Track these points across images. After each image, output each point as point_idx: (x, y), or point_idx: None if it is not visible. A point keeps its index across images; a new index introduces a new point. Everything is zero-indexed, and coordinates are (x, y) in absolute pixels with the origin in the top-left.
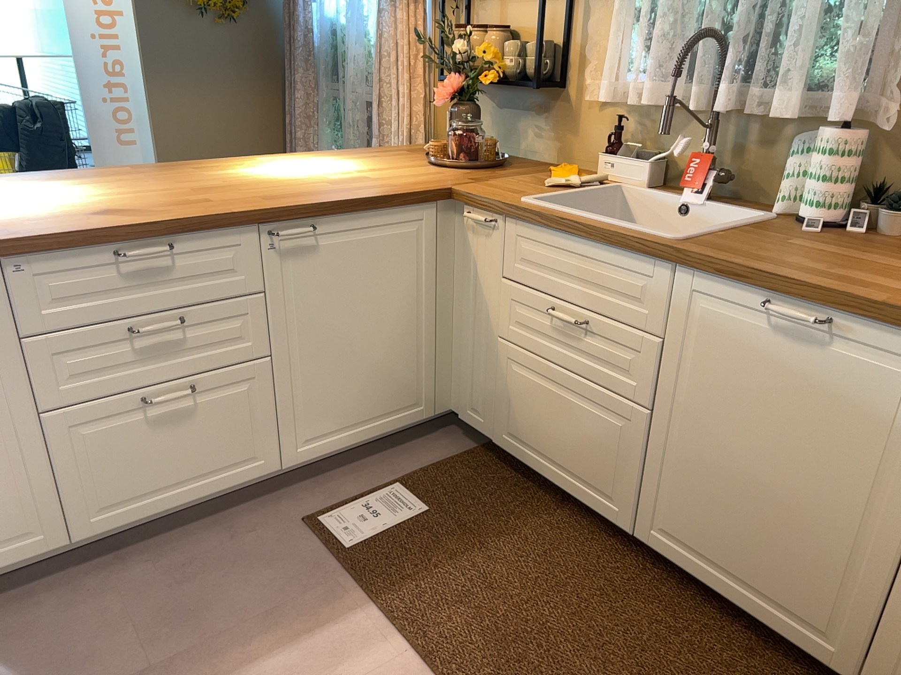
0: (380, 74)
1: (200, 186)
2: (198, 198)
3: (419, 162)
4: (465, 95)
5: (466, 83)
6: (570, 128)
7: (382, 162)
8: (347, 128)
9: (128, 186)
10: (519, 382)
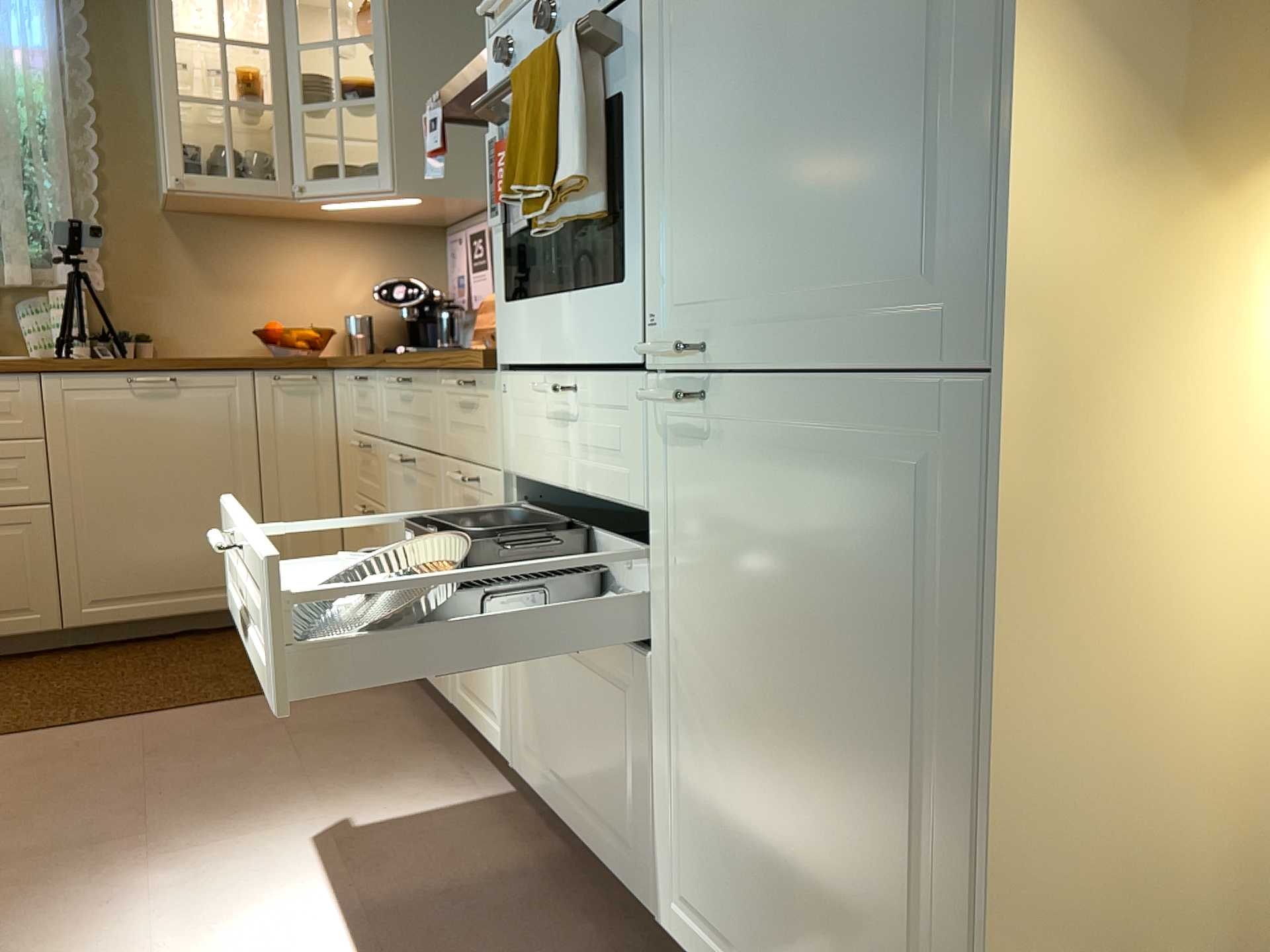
0: None
1: None
2: None
3: None
4: None
5: None
6: None
7: None
8: None
9: None
10: None
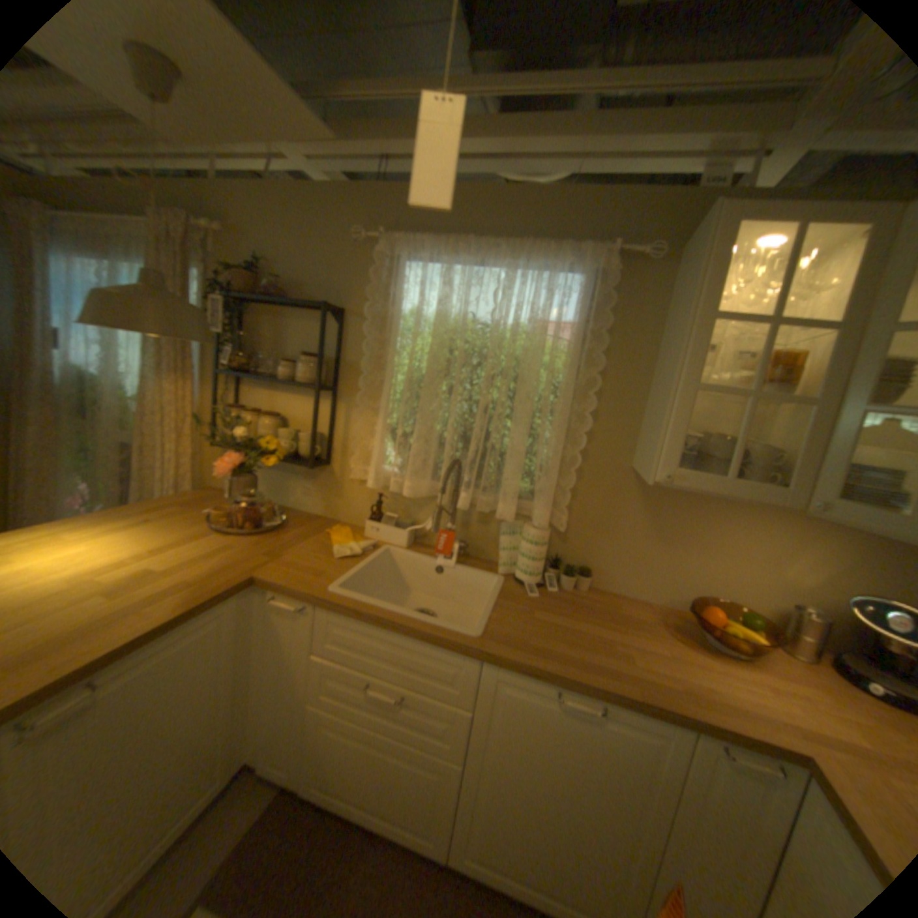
0: (140, 428)
1: None
2: None
3: (199, 529)
4: (245, 468)
5: (244, 458)
6: (335, 493)
7: (158, 534)
8: (94, 466)
9: None
10: (329, 745)
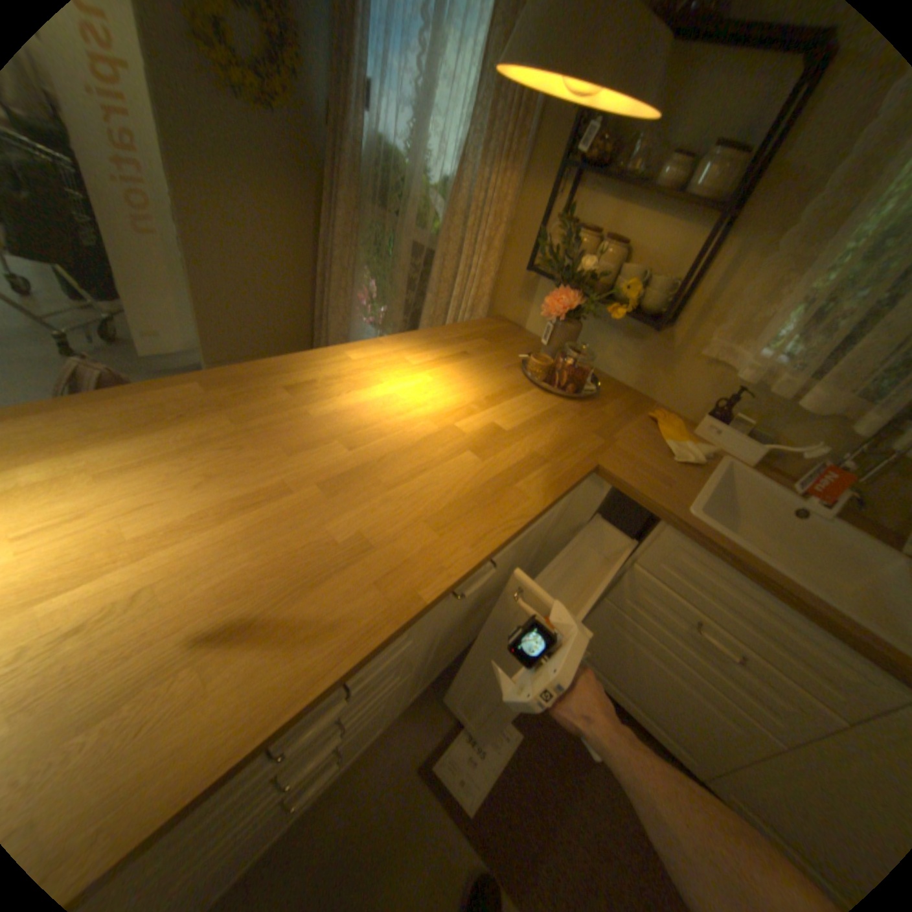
0: (449, 230)
1: (323, 468)
2: (343, 528)
3: (519, 376)
4: (578, 312)
5: (580, 298)
6: (665, 364)
7: (484, 374)
8: (392, 265)
9: (217, 469)
10: (618, 640)
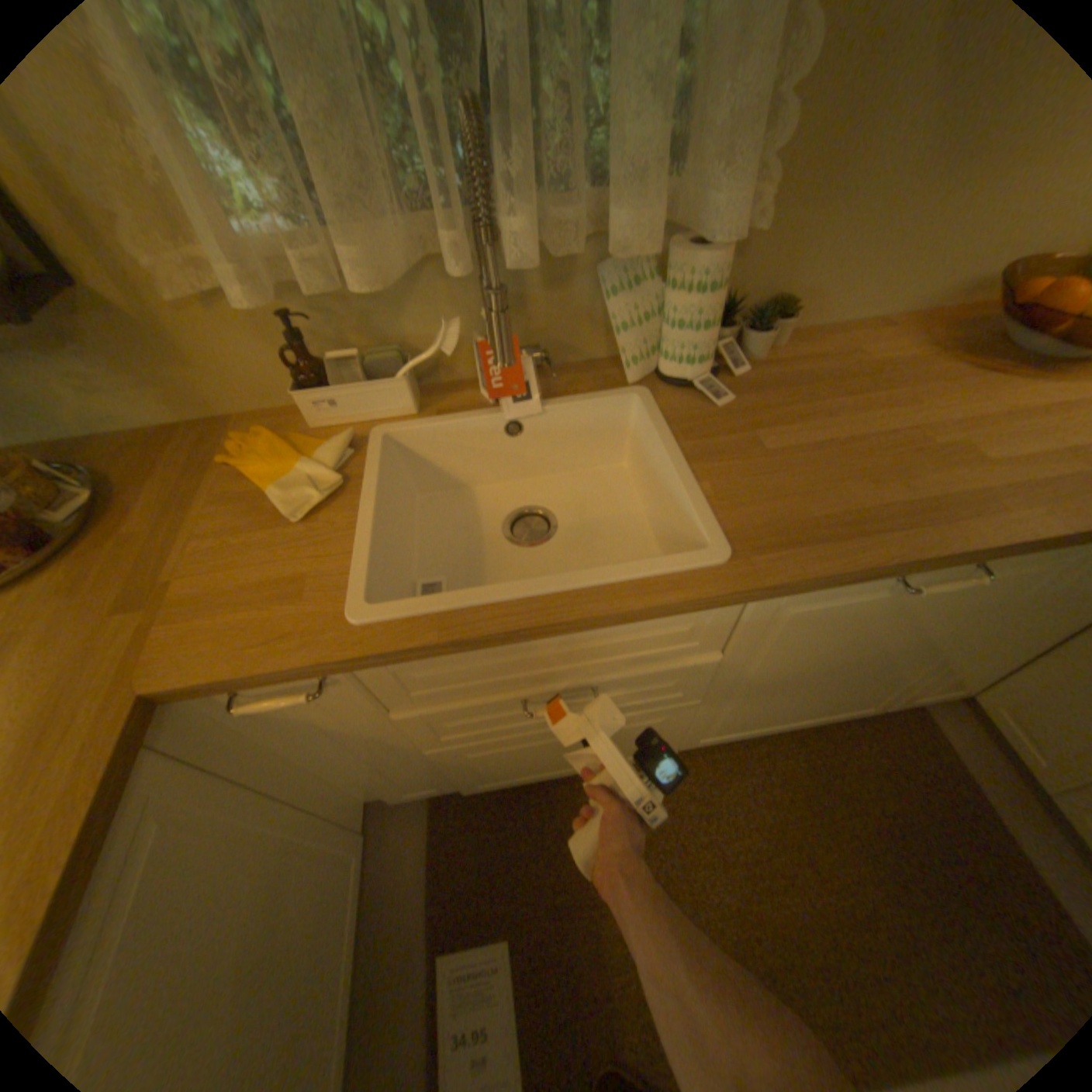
0: None
1: None
2: None
3: None
4: None
5: None
6: (159, 352)
7: None
8: None
9: None
10: (485, 757)
